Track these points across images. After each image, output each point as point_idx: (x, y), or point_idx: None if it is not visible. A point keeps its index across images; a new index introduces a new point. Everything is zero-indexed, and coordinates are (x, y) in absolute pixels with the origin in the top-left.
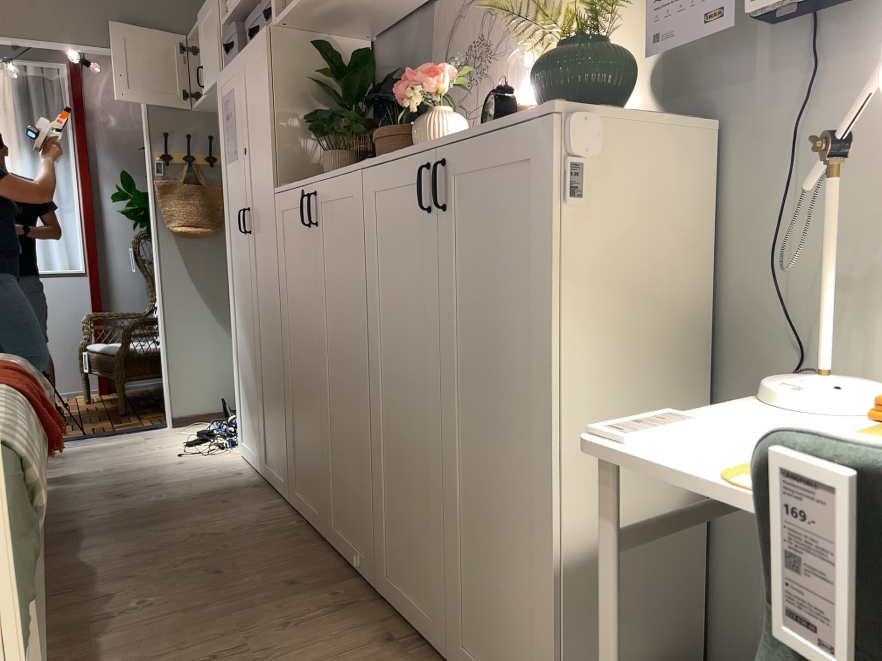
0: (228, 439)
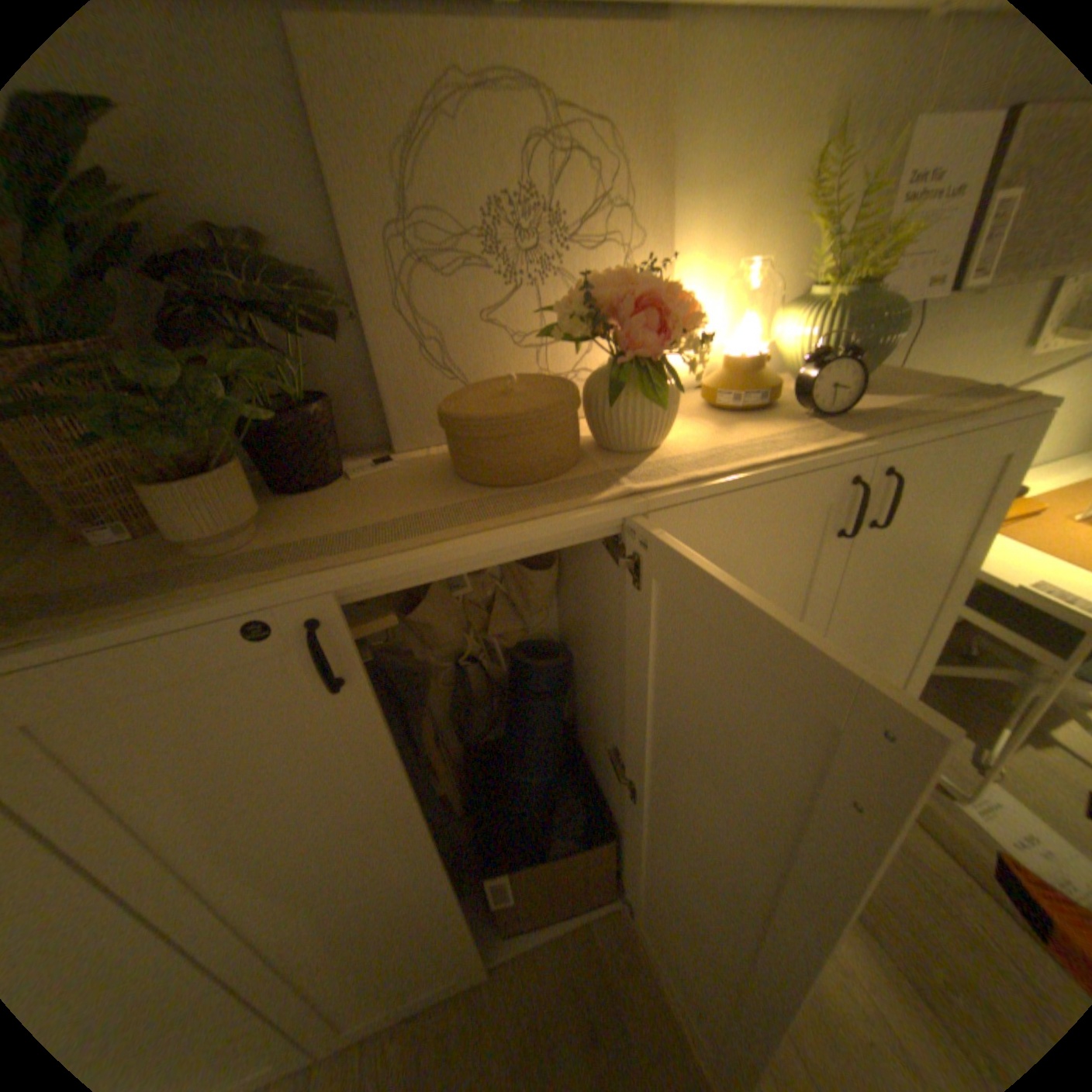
0: None
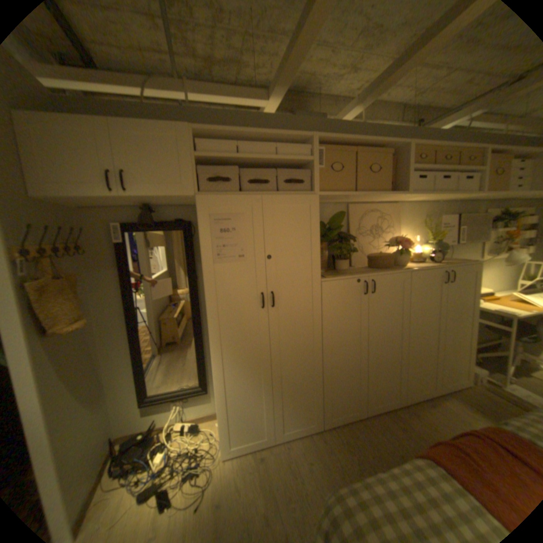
0: (170, 475)
